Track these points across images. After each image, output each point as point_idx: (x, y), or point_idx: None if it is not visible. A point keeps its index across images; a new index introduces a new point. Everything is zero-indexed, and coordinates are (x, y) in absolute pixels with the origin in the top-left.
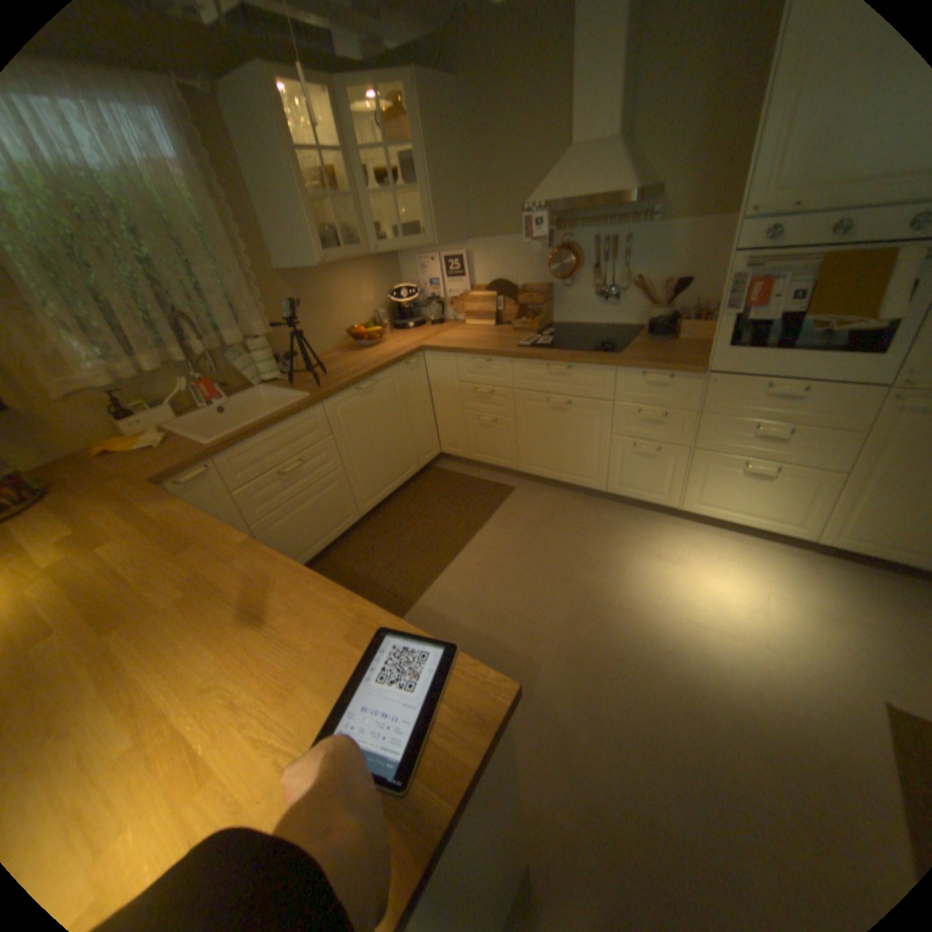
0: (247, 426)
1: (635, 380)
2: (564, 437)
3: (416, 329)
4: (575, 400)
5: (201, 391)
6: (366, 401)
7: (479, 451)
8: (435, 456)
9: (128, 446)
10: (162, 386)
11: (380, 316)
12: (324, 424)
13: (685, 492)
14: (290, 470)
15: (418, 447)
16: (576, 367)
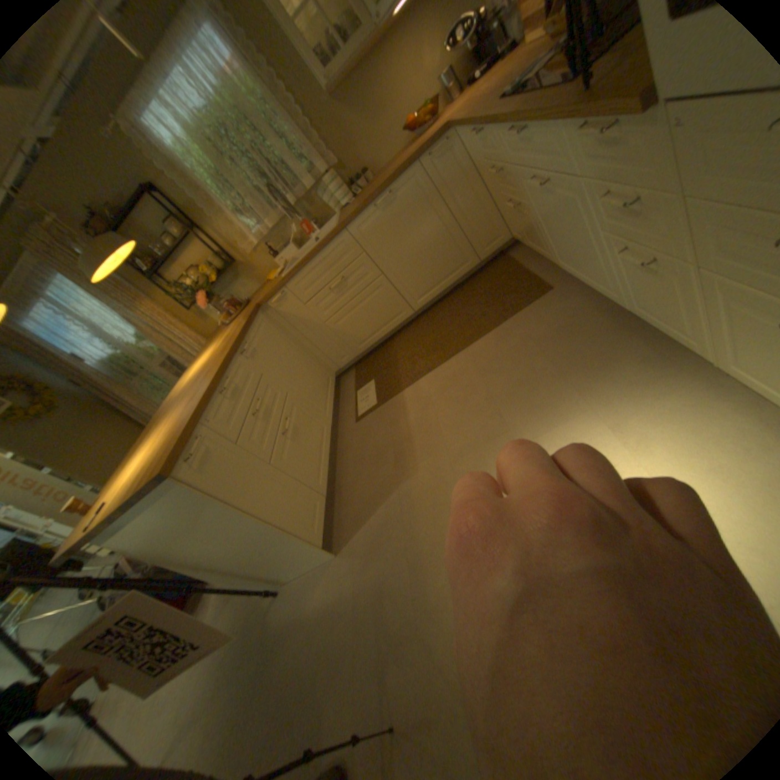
0: (300, 259)
1: (586, 136)
2: (568, 228)
3: (483, 75)
4: (554, 175)
5: (304, 228)
6: (390, 211)
7: (529, 237)
8: (505, 242)
9: (274, 274)
10: (291, 228)
11: (442, 79)
12: (355, 243)
13: (715, 339)
14: (334, 285)
15: (473, 237)
16: (531, 123)
